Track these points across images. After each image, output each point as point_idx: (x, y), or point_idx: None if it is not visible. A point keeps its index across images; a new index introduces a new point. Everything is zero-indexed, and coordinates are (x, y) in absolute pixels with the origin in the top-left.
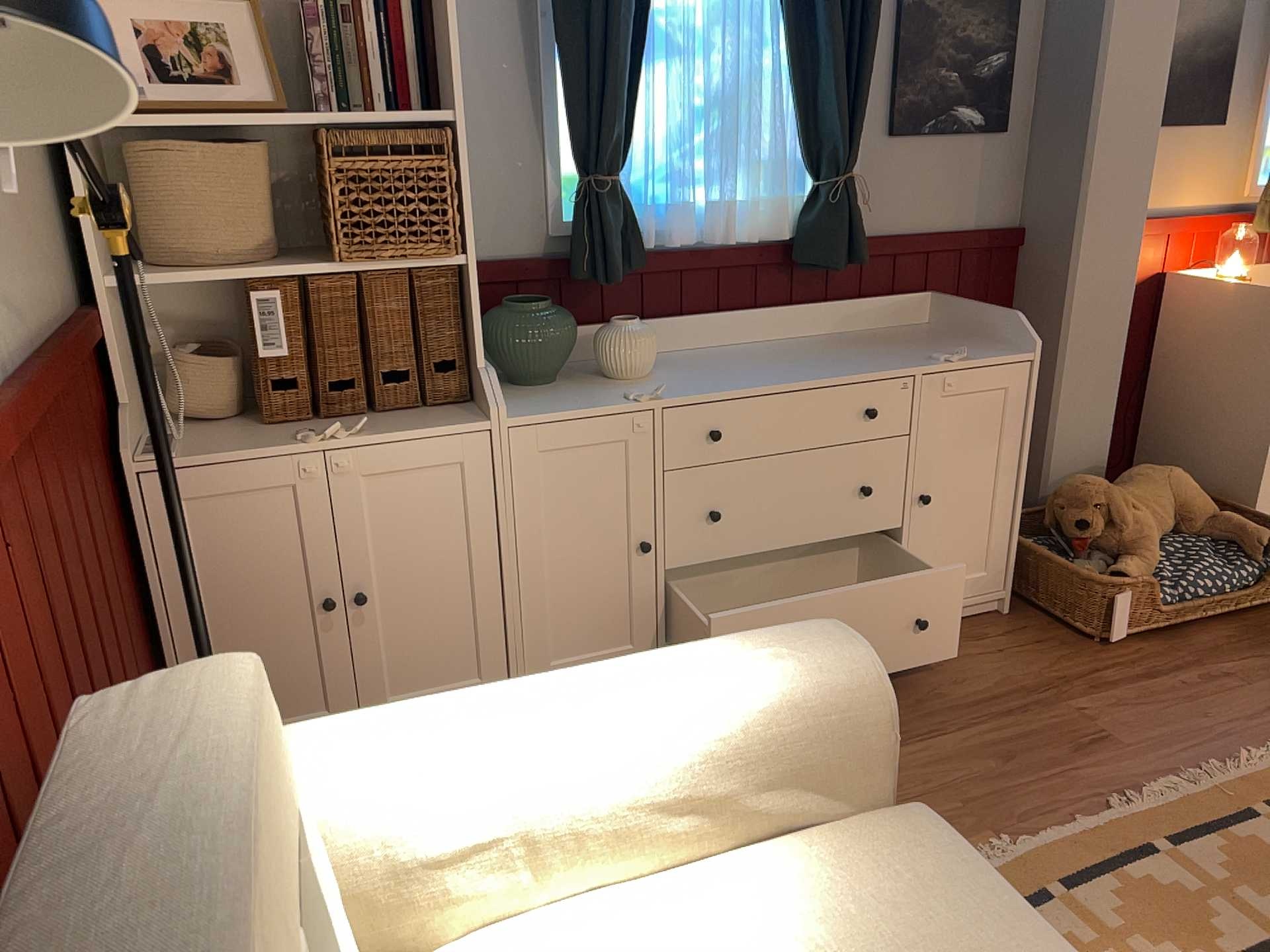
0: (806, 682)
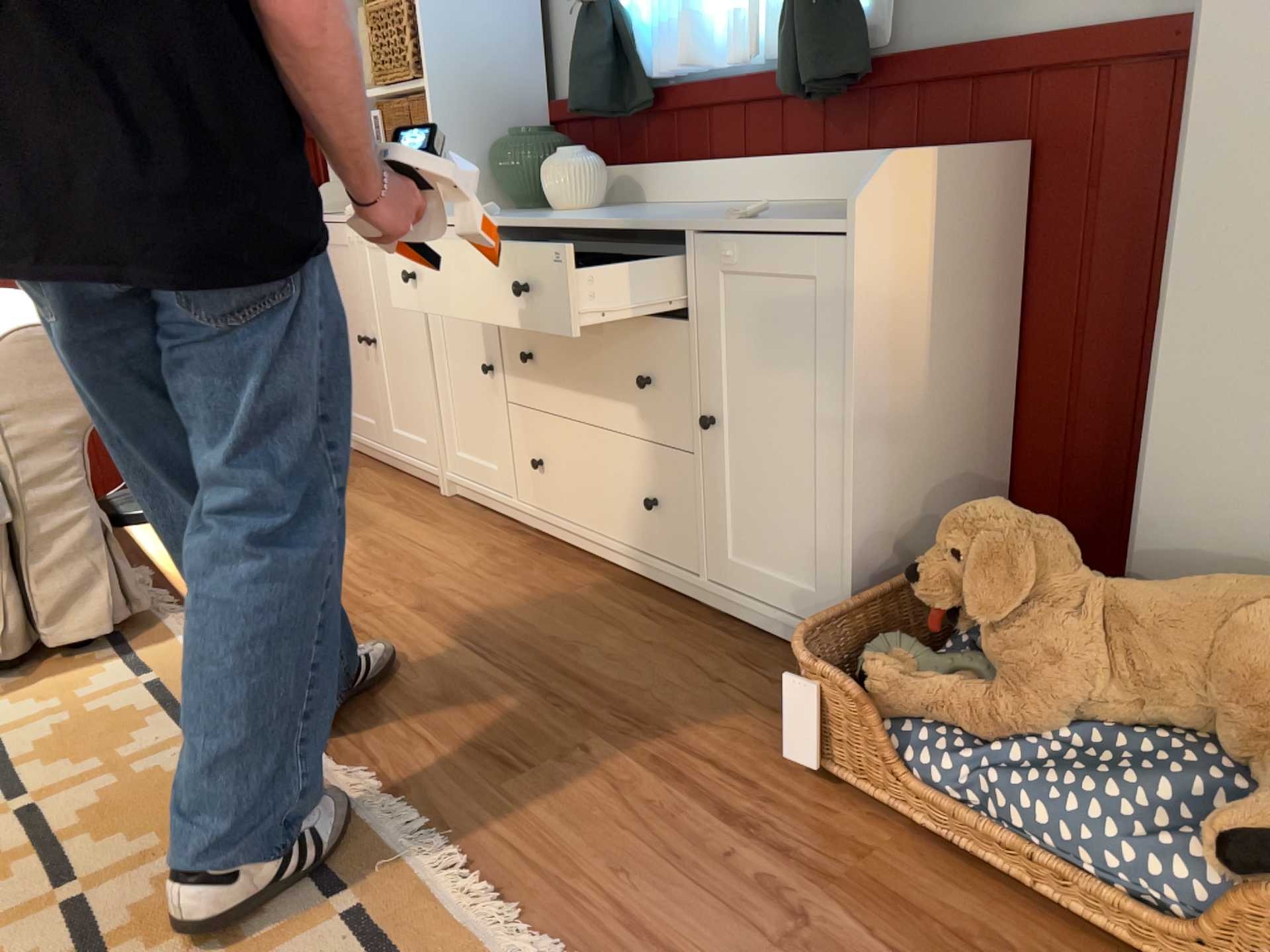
0: None
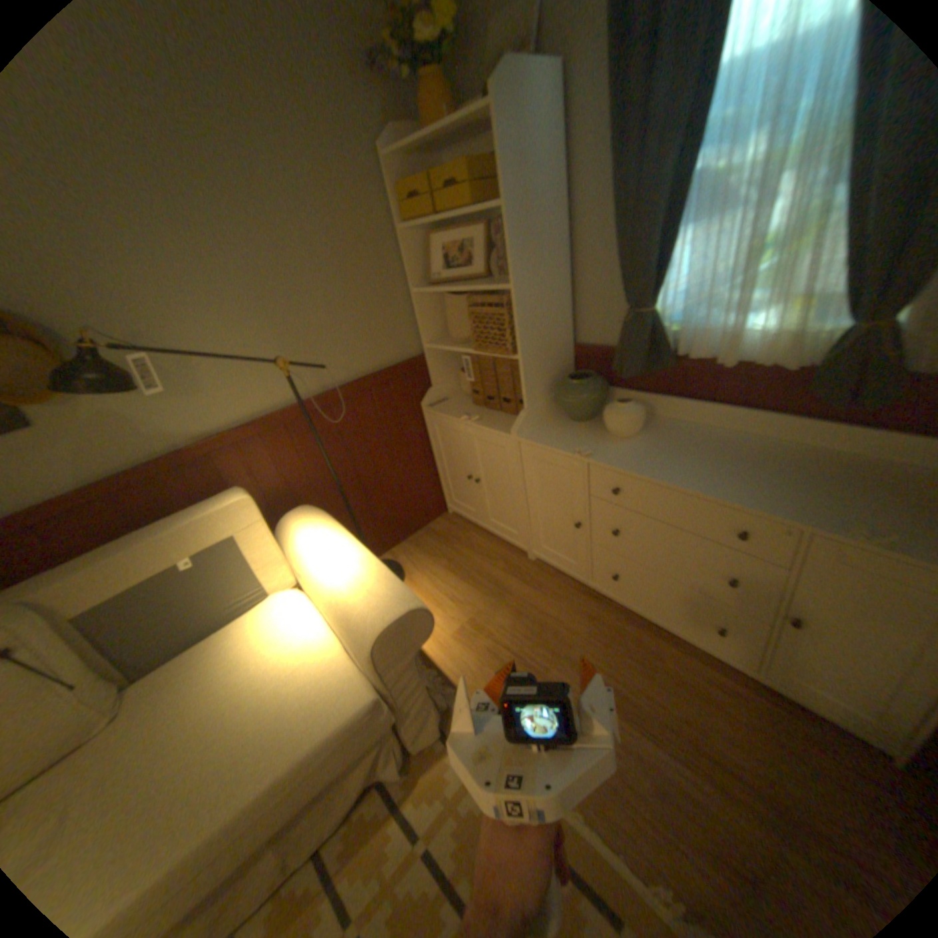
0: (360, 615)
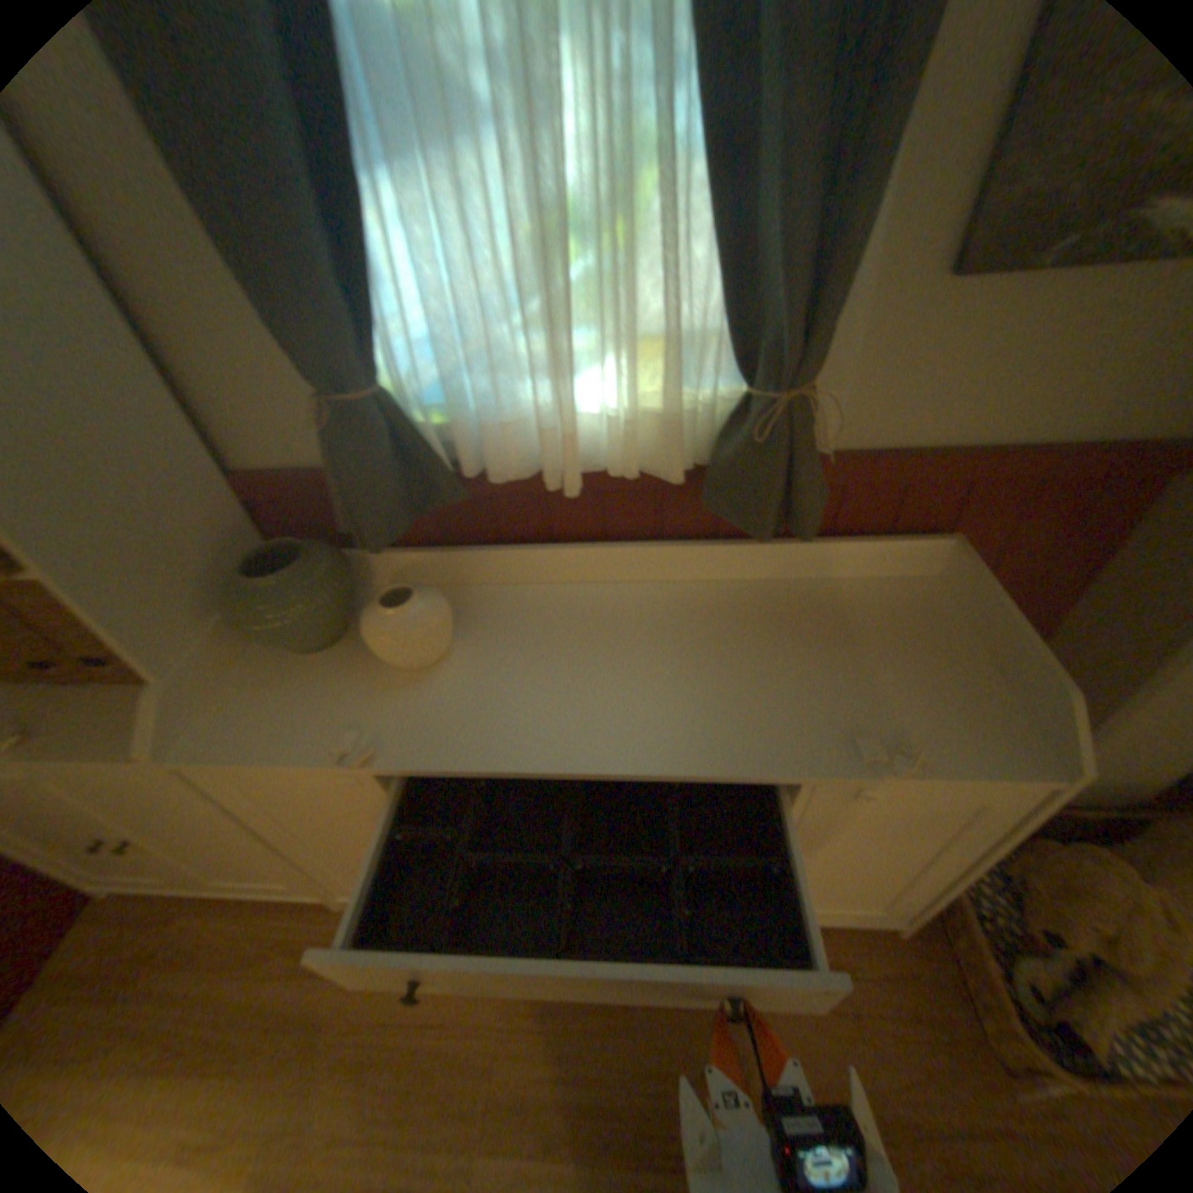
0: None
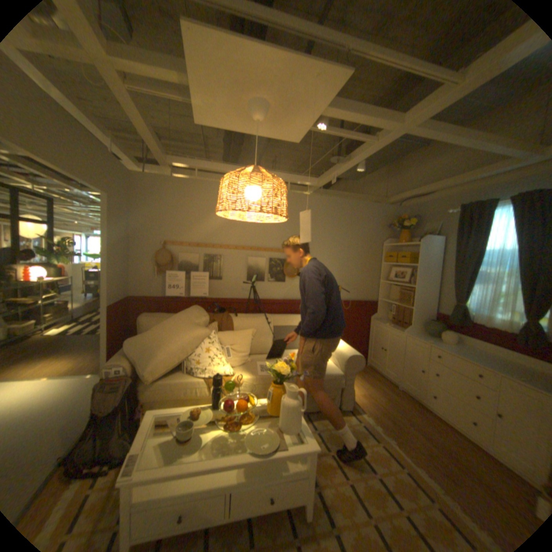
0: (345, 352)
